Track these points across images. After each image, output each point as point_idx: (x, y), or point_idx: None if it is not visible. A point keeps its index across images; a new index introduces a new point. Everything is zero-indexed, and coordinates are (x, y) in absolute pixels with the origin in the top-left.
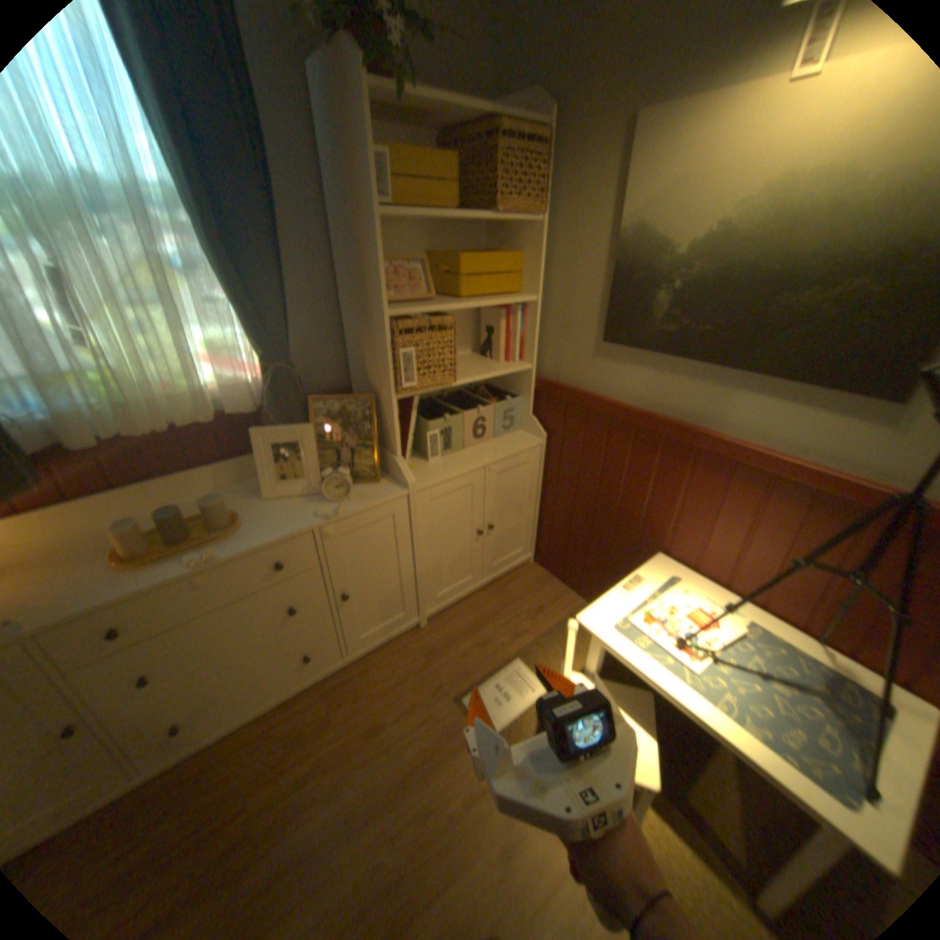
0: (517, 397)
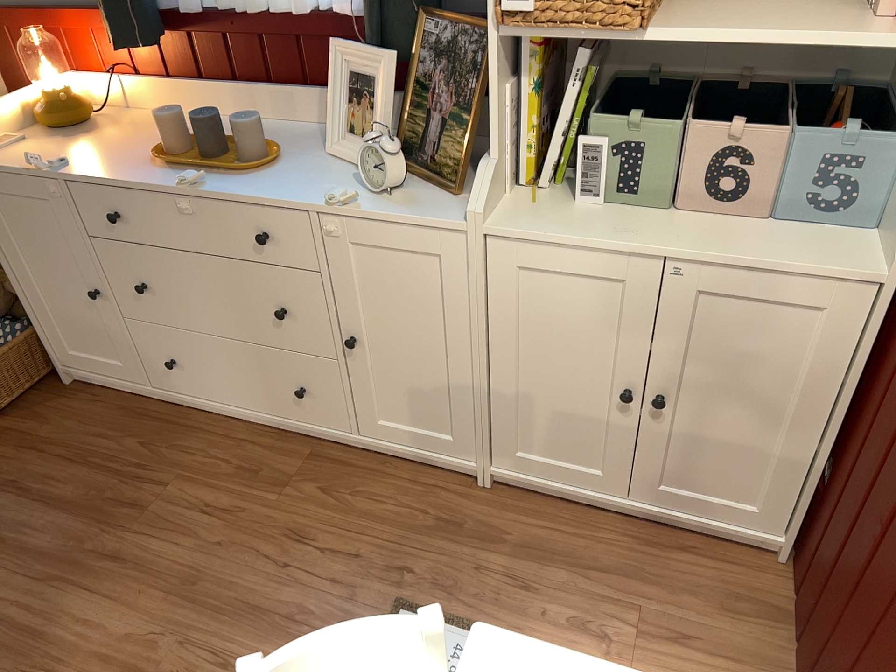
0: (893, 135)
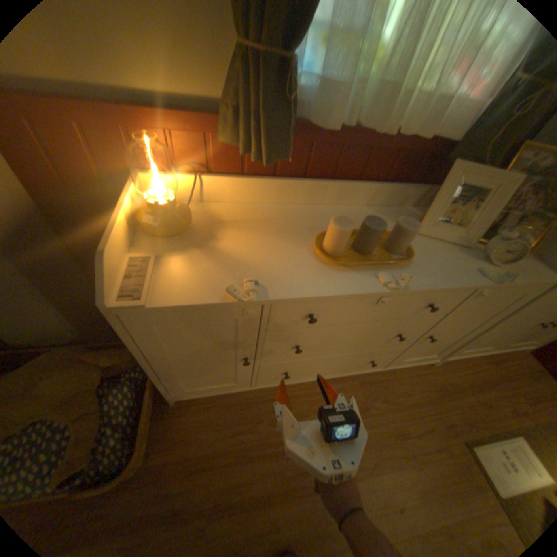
0: None
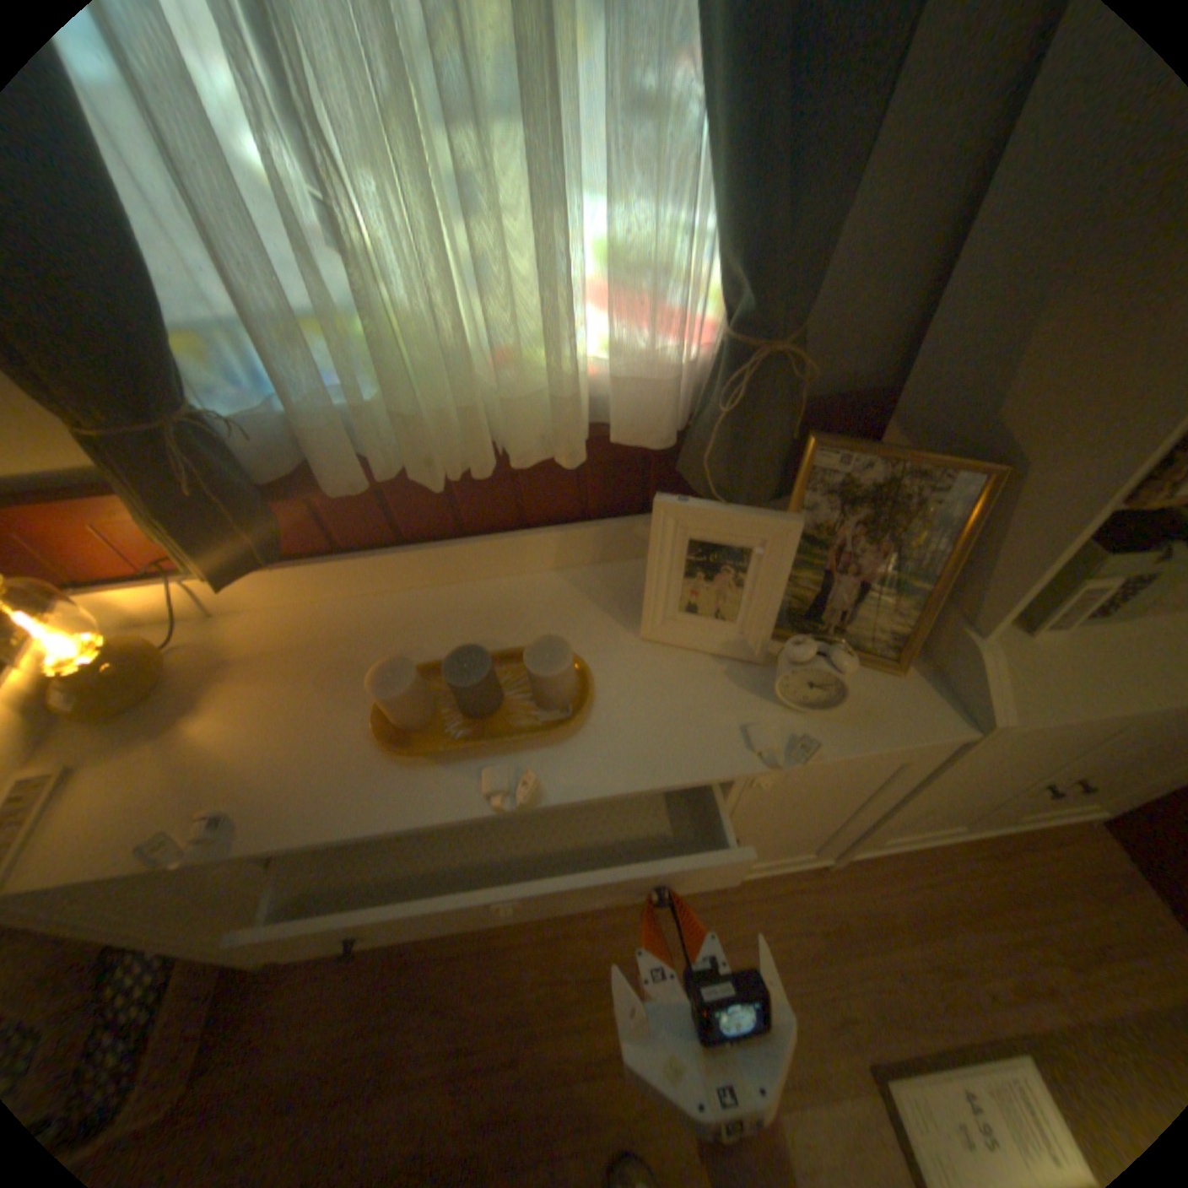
0: None
